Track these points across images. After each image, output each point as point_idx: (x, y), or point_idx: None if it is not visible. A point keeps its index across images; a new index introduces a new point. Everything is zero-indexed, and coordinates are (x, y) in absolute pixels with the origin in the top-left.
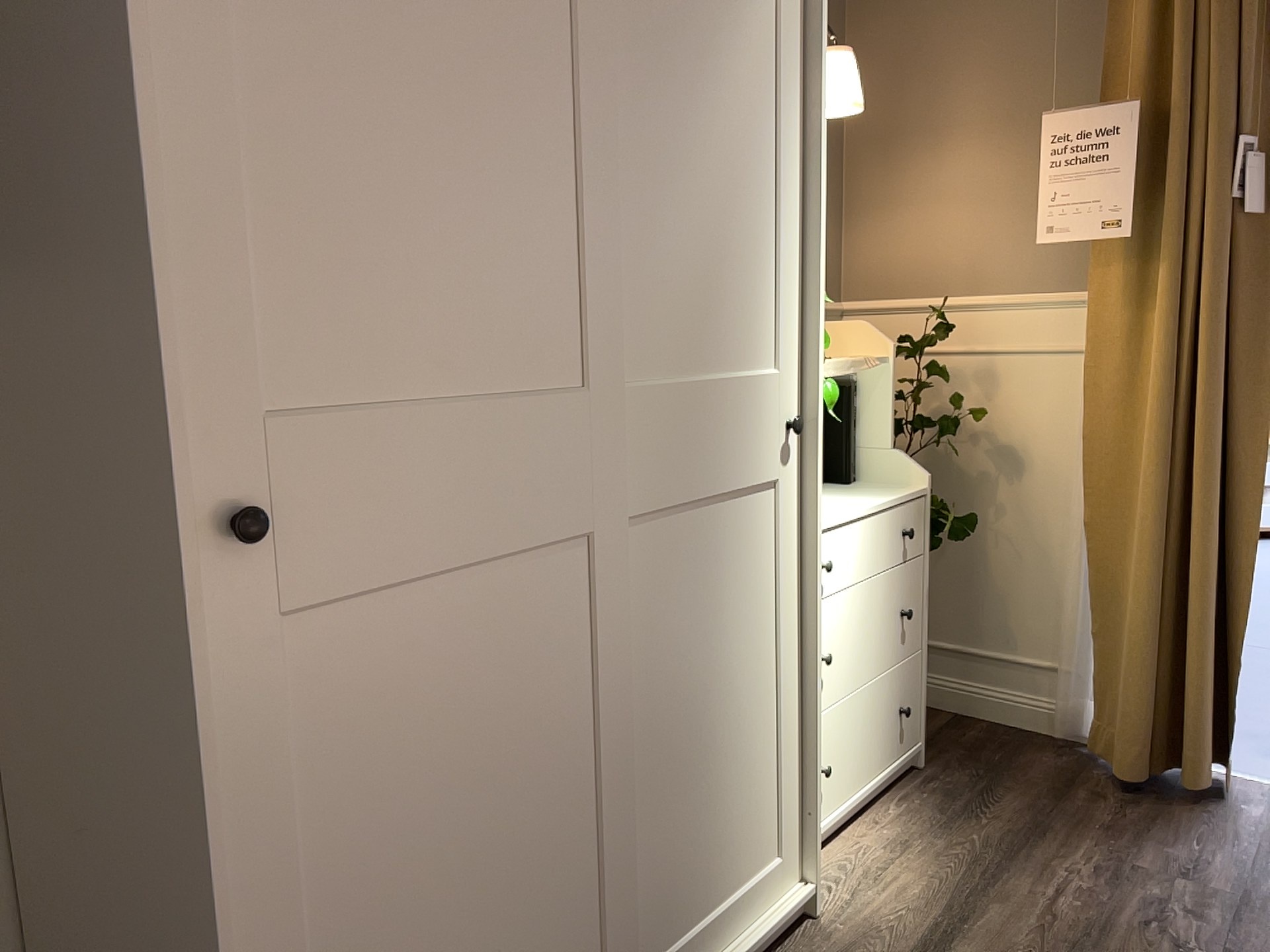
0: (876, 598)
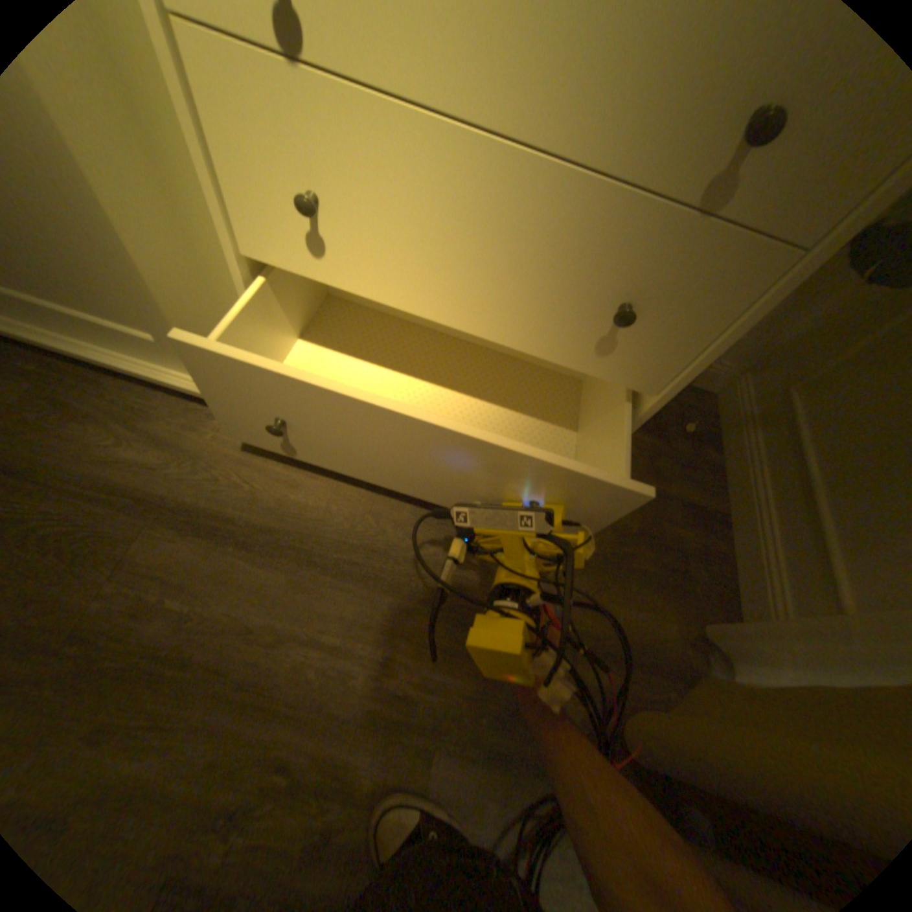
0: (527, 203)
